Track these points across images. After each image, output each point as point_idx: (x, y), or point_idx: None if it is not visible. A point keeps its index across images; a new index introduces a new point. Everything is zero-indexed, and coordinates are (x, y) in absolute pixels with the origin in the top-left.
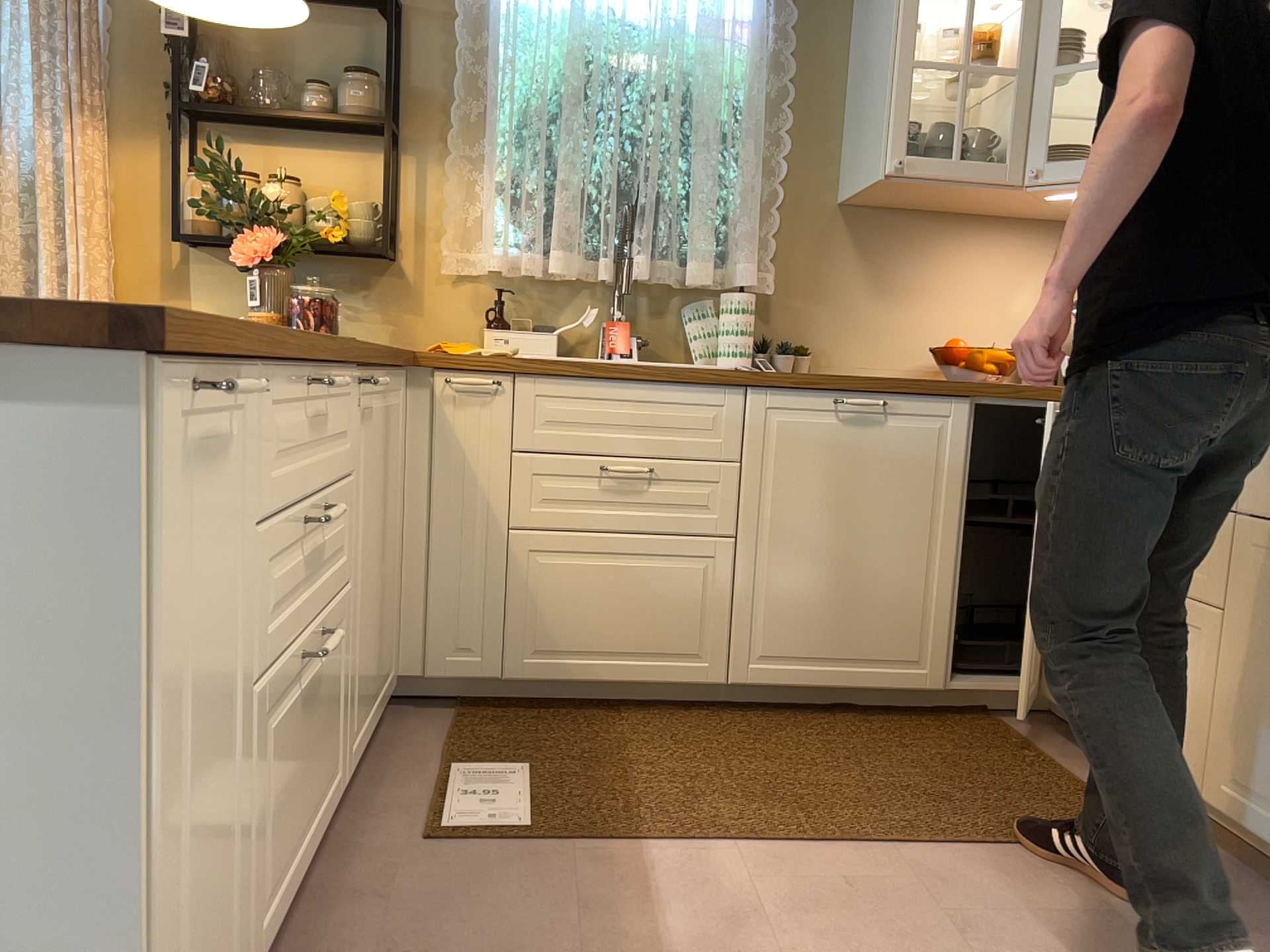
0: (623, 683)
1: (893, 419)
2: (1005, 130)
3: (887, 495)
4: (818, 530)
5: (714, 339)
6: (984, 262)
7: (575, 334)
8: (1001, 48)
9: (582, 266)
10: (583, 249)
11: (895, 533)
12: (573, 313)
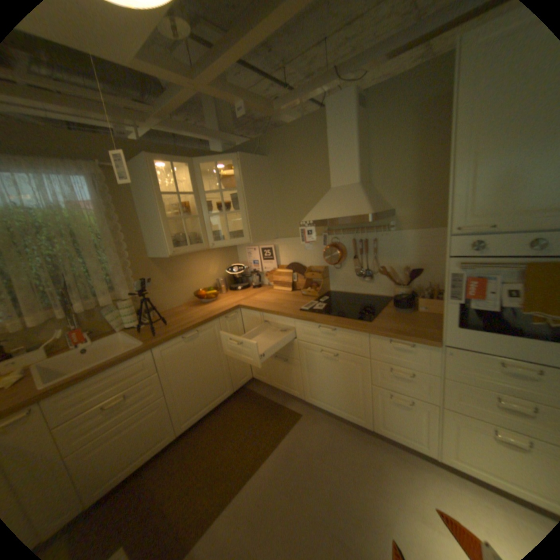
0: (138, 467)
1: (199, 334)
2: (196, 231)
3: (204, 355)
4: (188, 377)
5: (118, 320)
6: (197, 263)
7: (50, 342)
8: (186, 205)
9: (43, 317)
10: (41, 311)
11: (209, 364)
12: (45, 334)
